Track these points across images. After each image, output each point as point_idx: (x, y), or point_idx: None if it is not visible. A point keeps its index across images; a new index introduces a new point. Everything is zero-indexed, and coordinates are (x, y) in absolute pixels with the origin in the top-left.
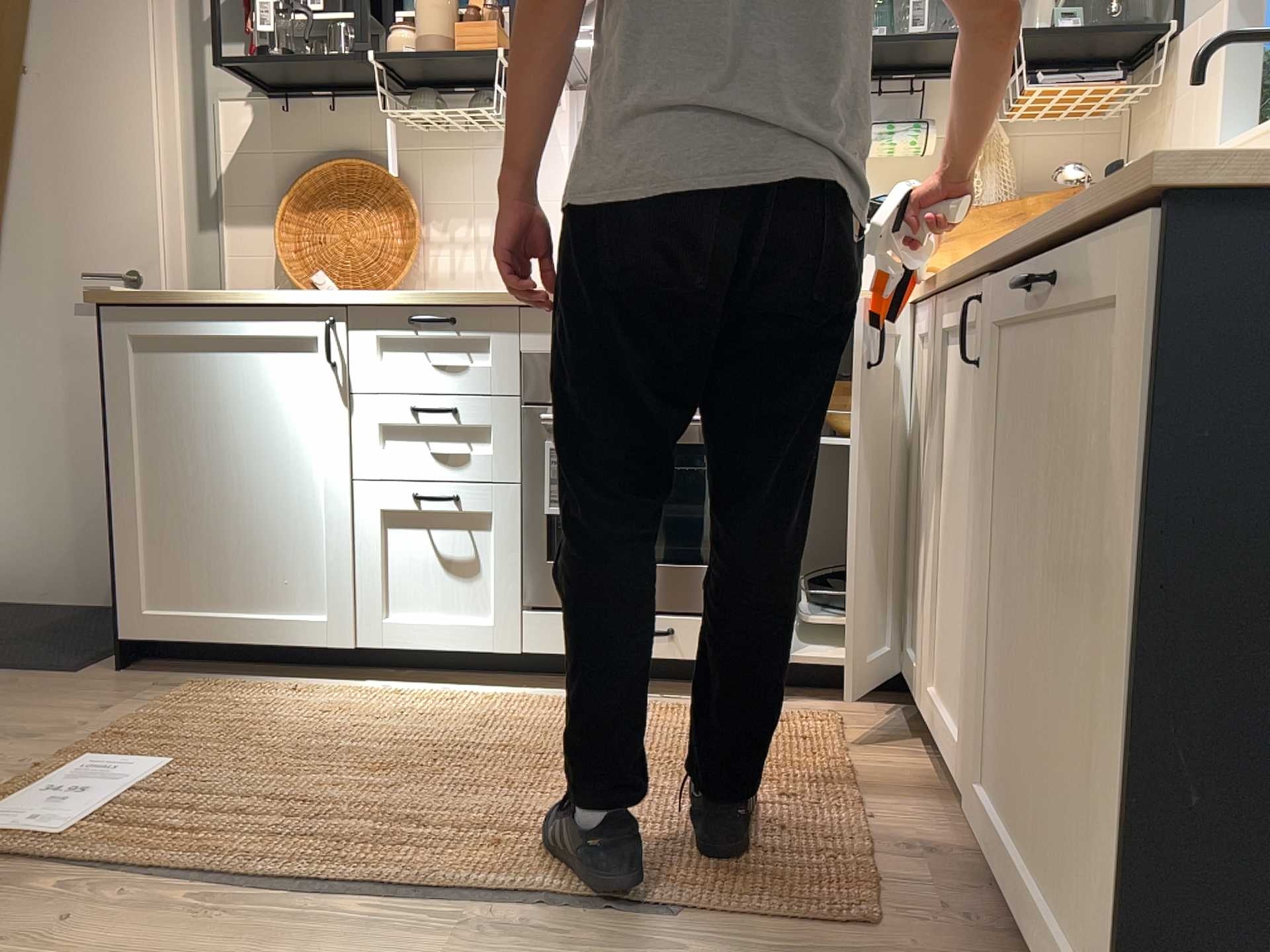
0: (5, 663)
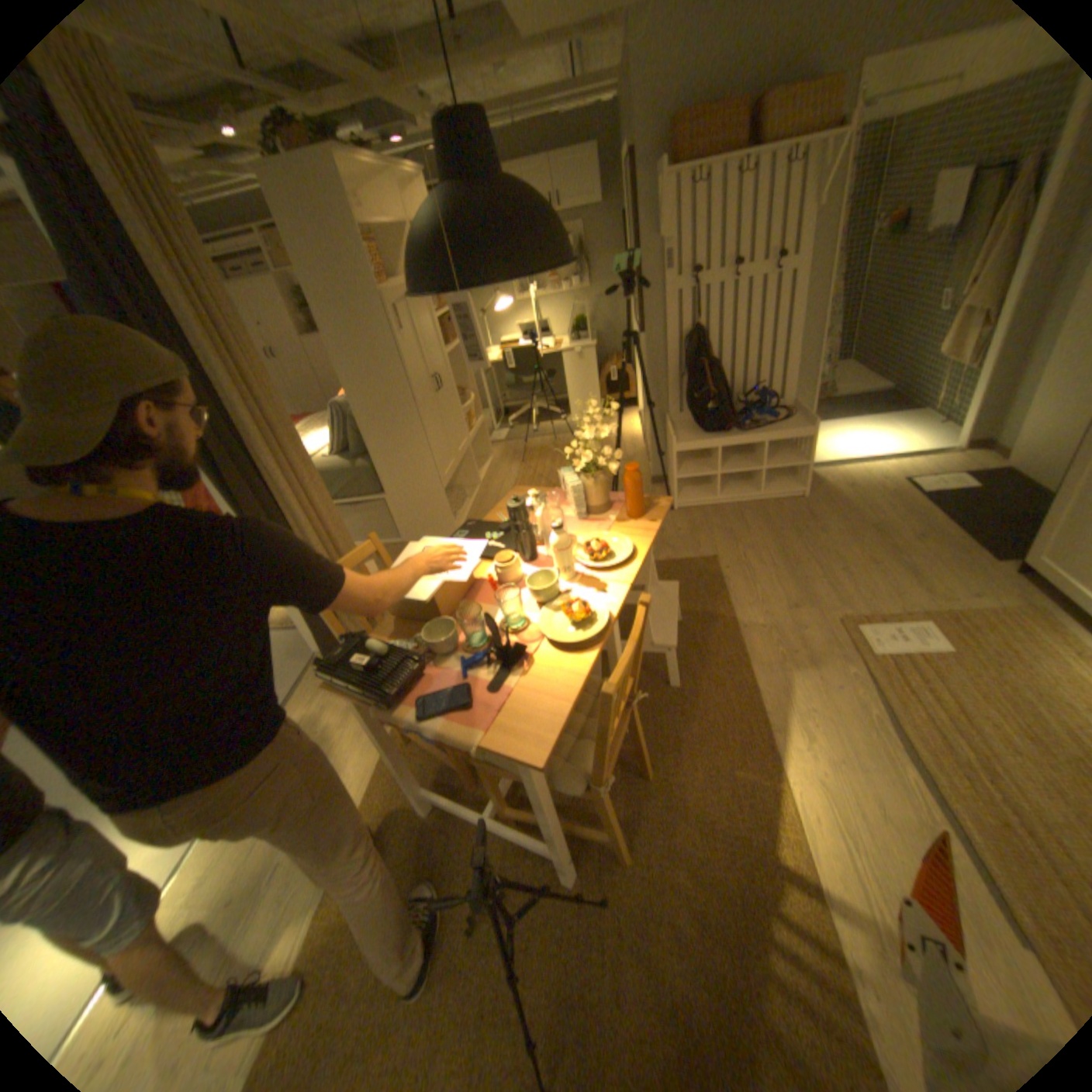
0: (977, 535)
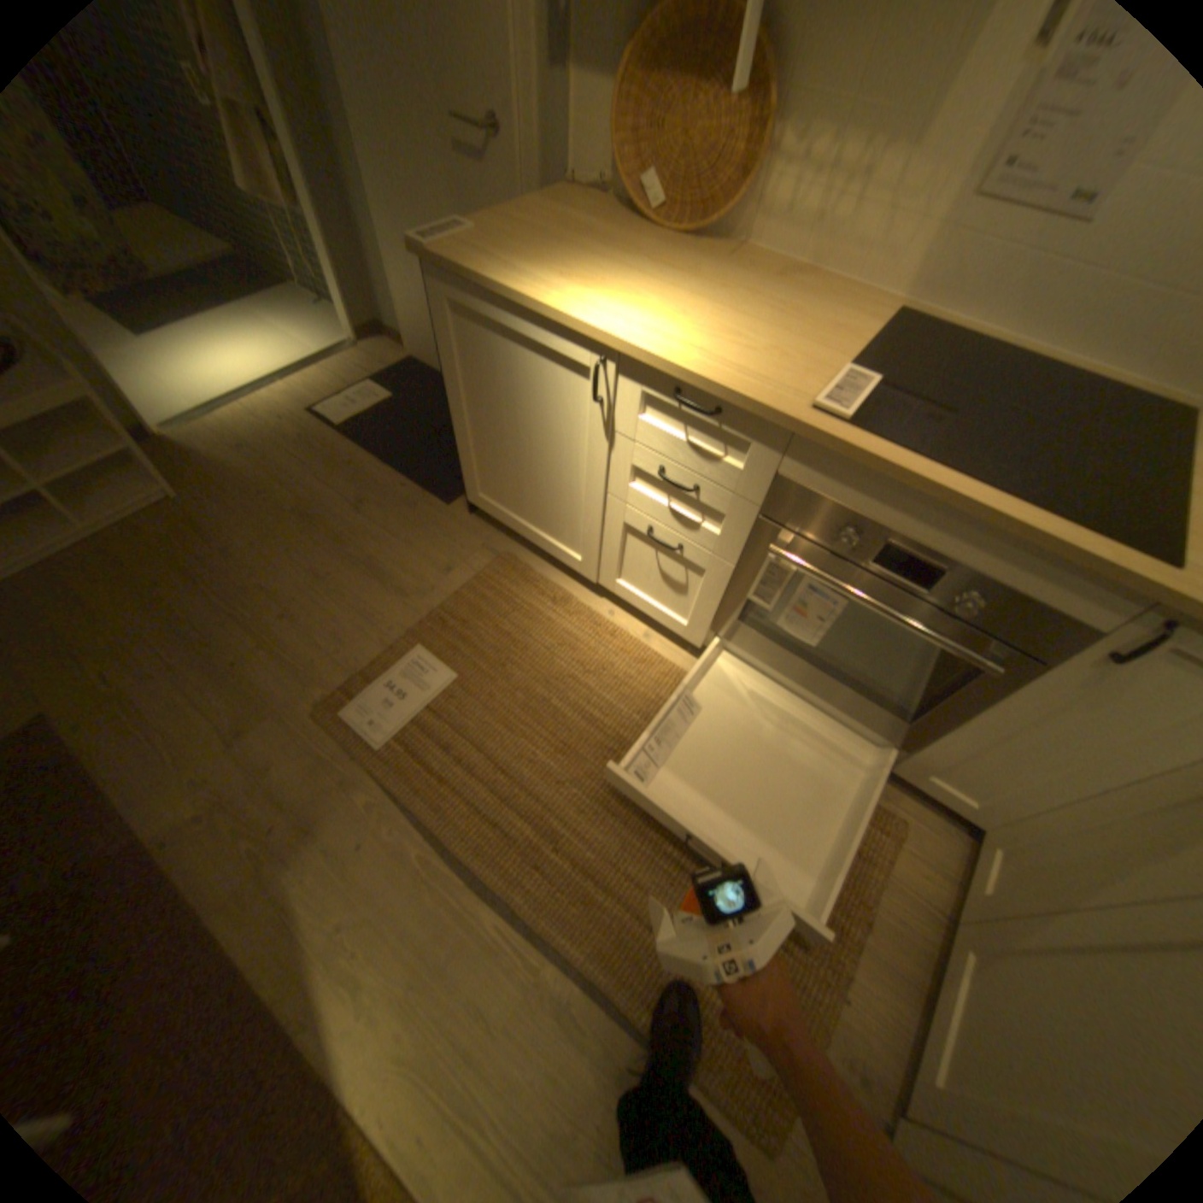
0: (416, 474)
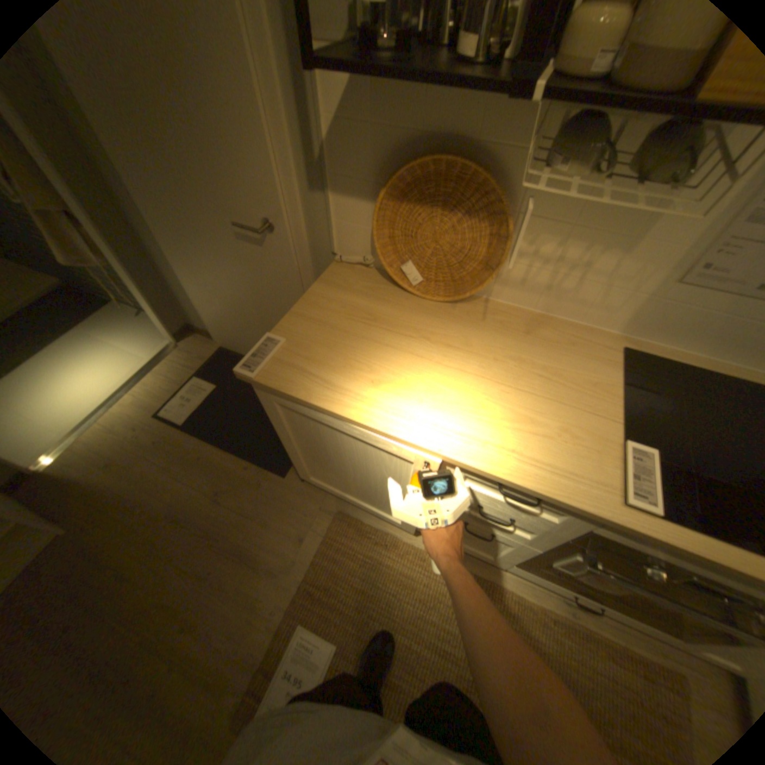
0: (252, 457)
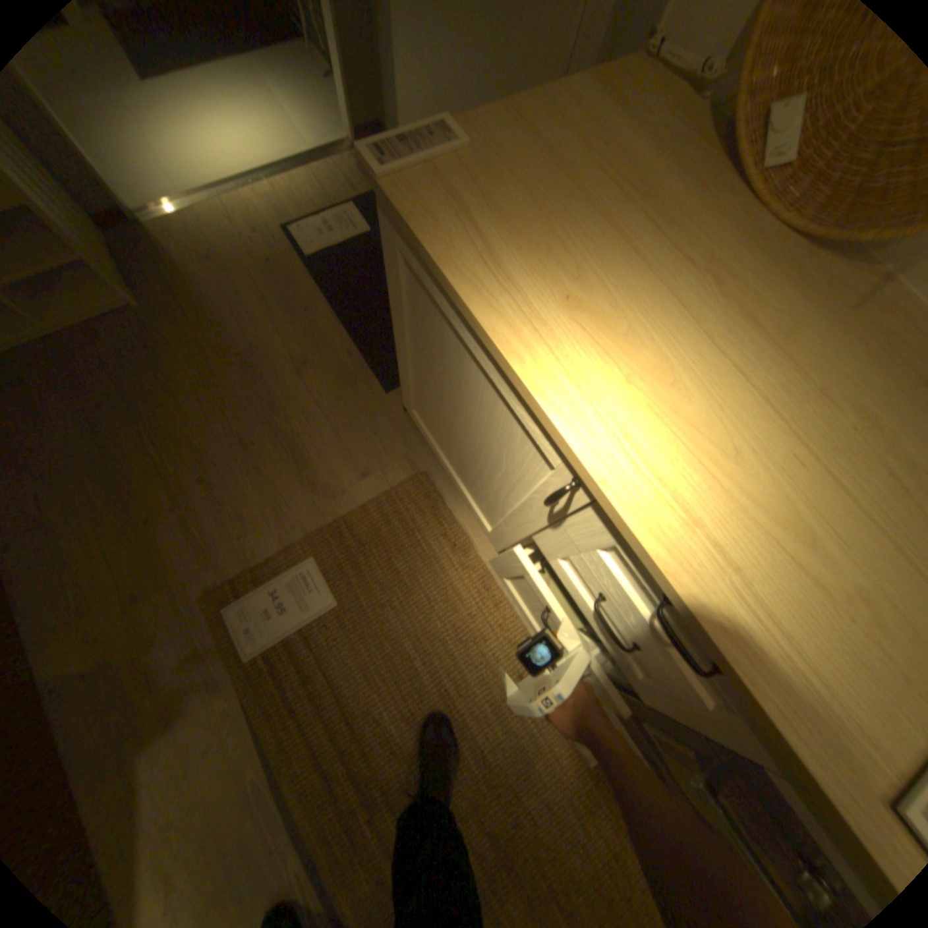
0: (367, 345)
